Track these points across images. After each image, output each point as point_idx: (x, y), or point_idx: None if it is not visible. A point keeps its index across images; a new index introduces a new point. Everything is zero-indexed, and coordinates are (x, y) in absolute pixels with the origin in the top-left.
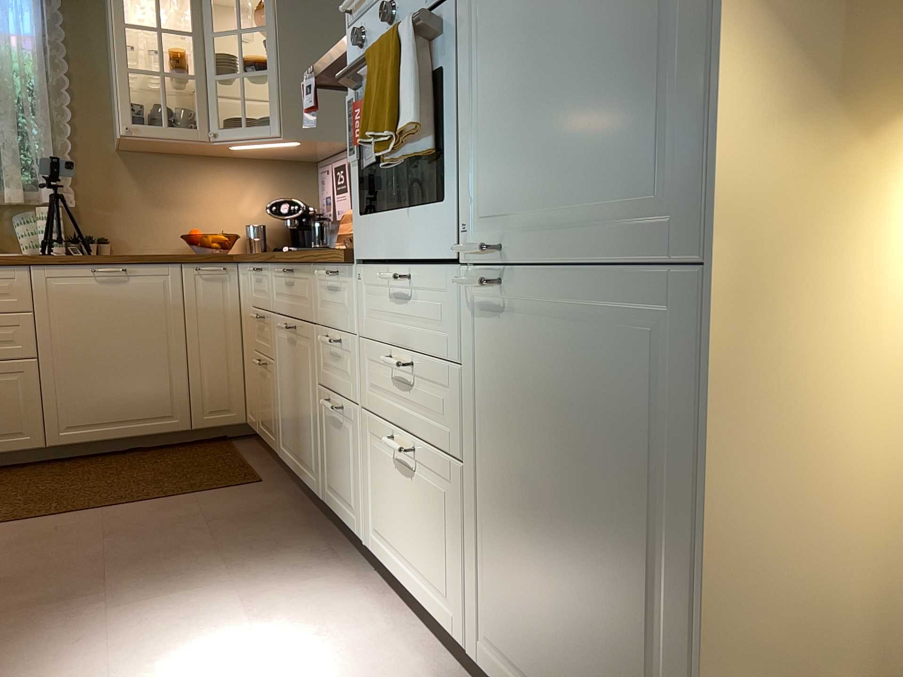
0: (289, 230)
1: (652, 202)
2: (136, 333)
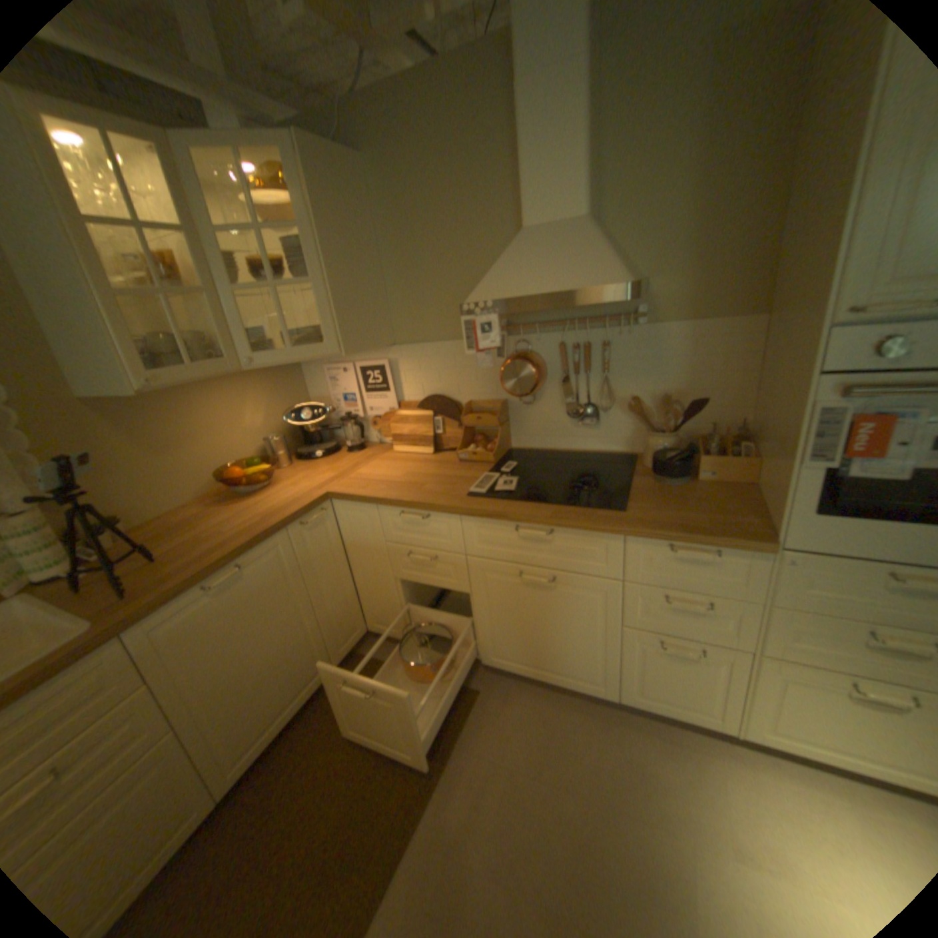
0: (292, 428)
1: None
2: (267, 624)
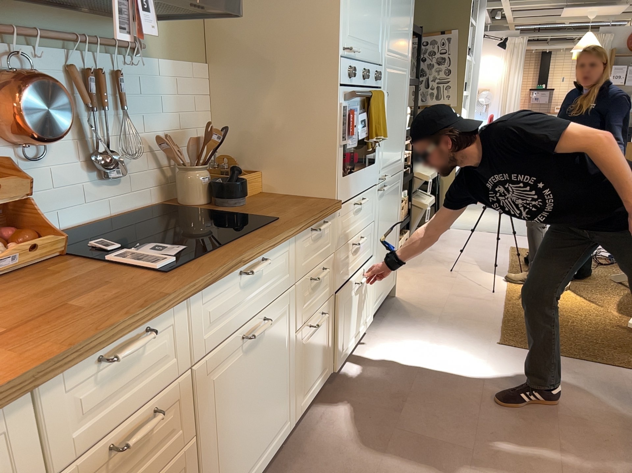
0: None
1: (399, 159)
2: None
